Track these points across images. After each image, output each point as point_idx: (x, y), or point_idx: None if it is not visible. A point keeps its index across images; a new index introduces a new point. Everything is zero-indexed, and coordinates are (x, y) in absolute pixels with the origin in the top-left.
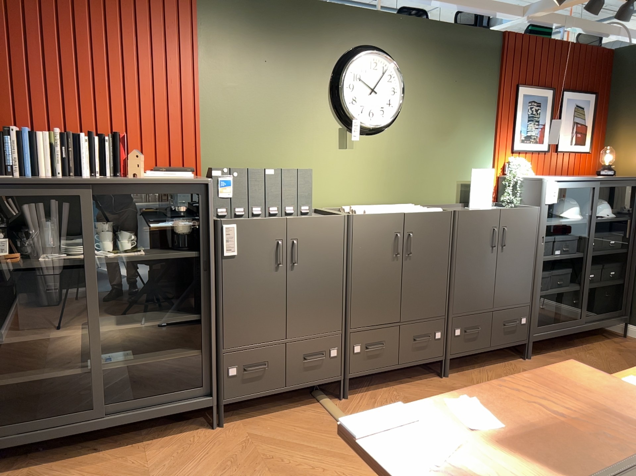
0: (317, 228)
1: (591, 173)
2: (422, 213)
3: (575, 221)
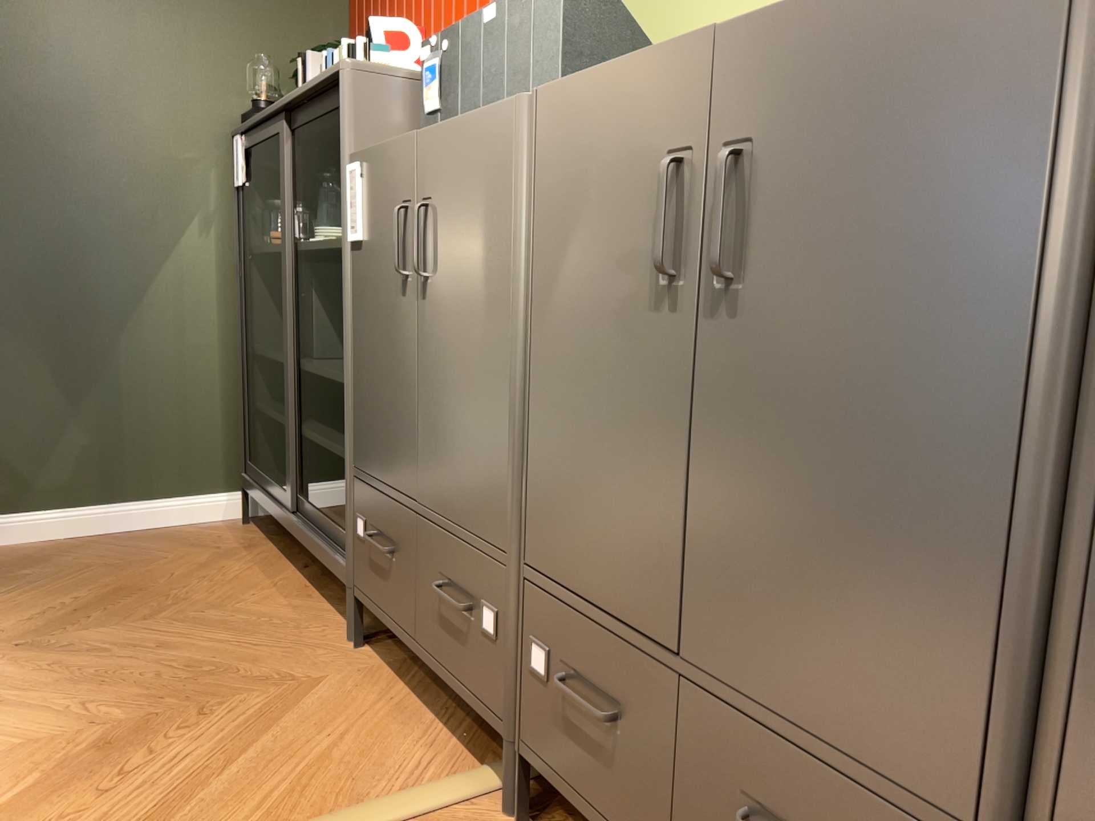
0: (463, 157)
1: None
2: None
3: None
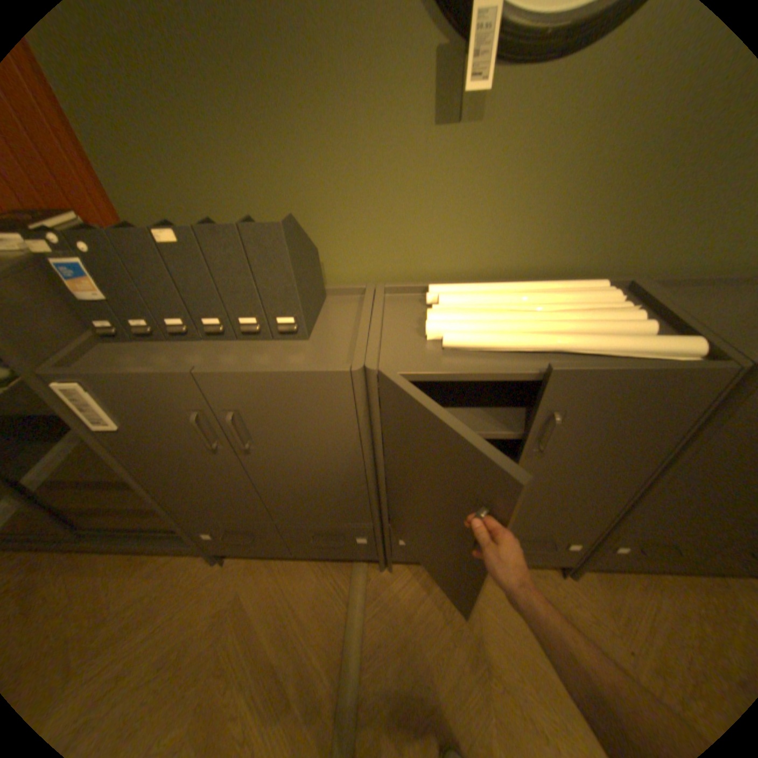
0: (281, 393)
1: None
2: (618, 369)
3: None
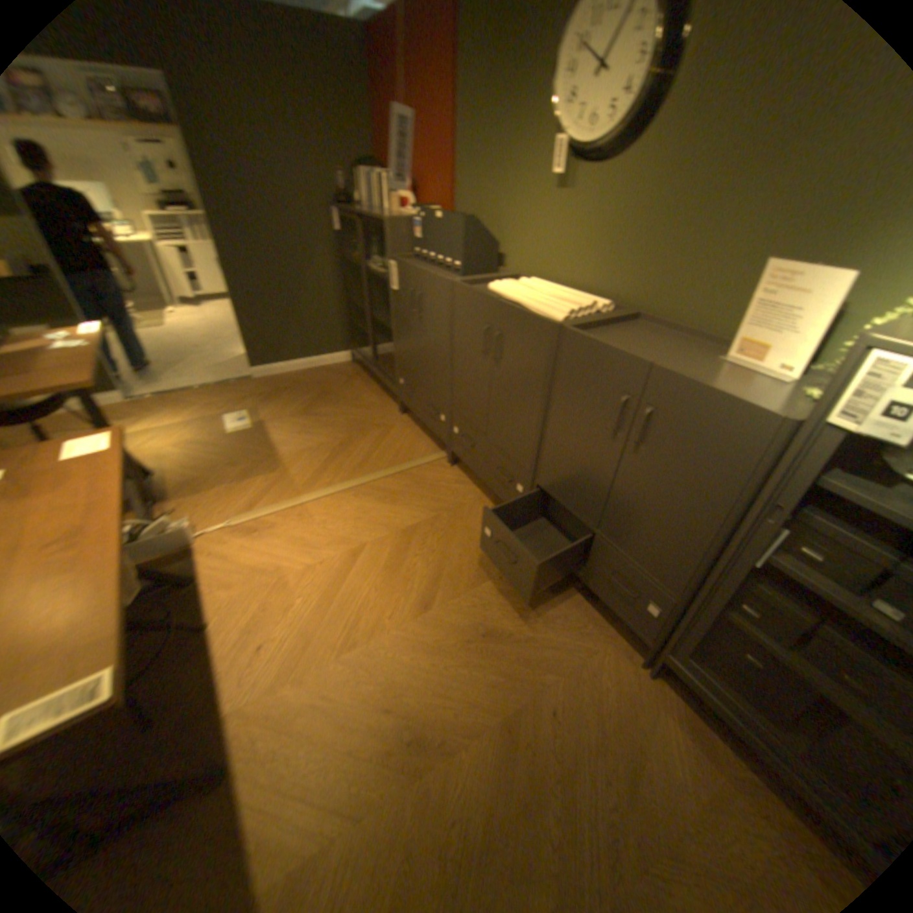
0: (431, 286)
1: None
2: (515, 308)
3: None
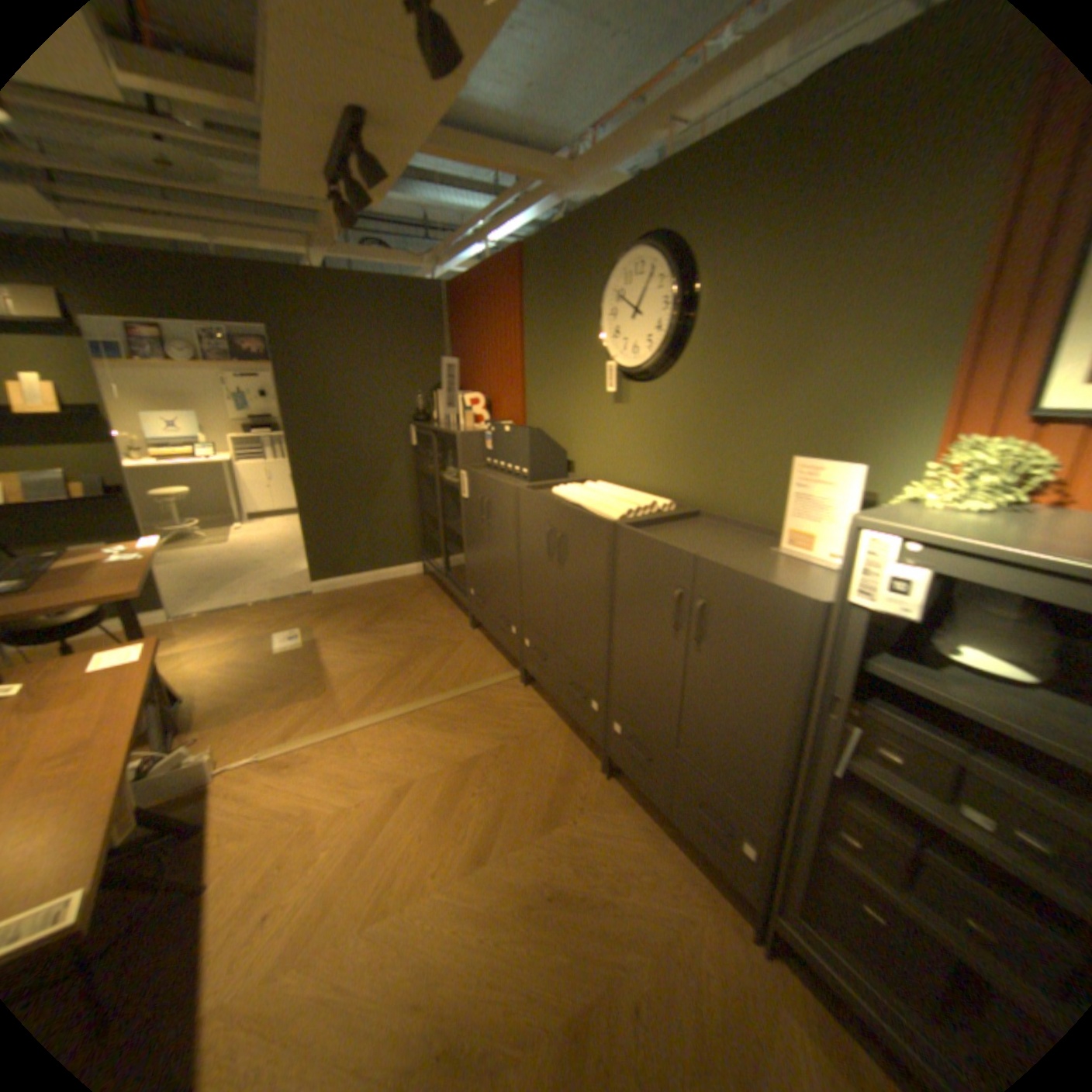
0: (498, 493)
1: None
2: (573, 510)
3: None
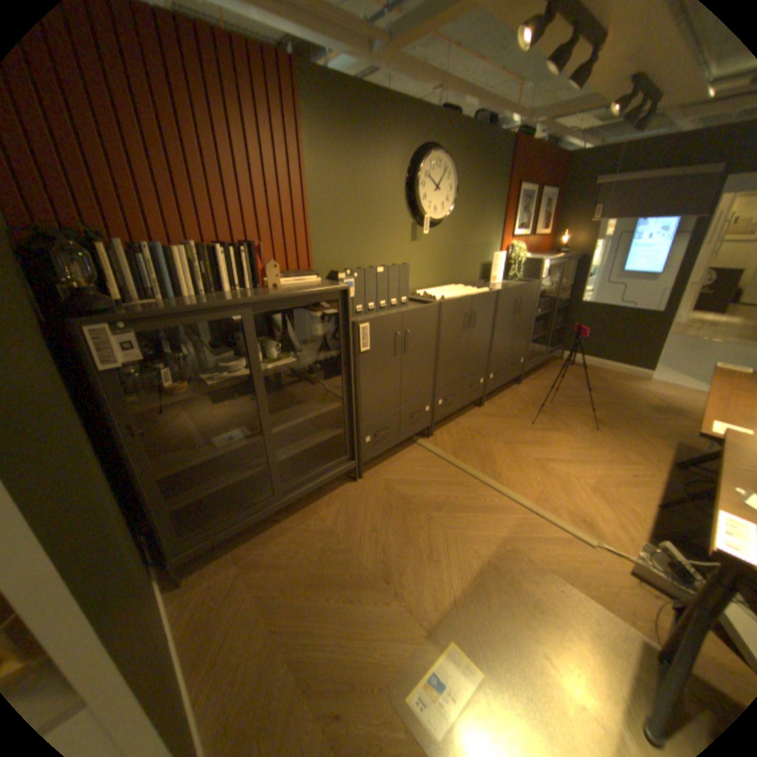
0: (422, 316)
1: (549, 250)
2: (481, 294)
3: (548, 287)
